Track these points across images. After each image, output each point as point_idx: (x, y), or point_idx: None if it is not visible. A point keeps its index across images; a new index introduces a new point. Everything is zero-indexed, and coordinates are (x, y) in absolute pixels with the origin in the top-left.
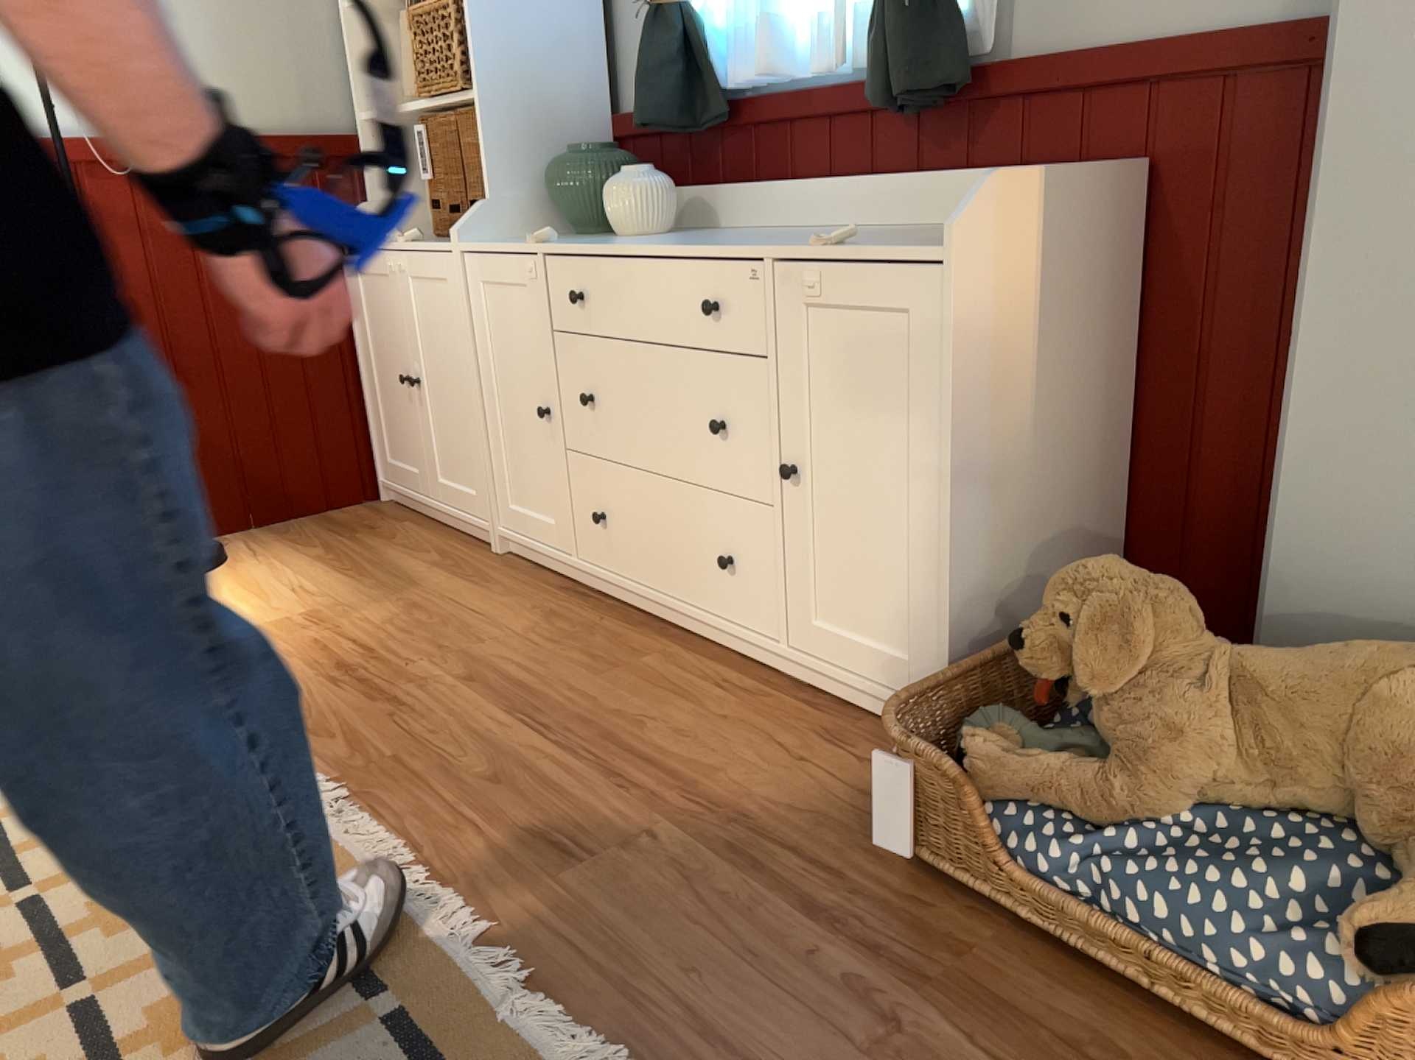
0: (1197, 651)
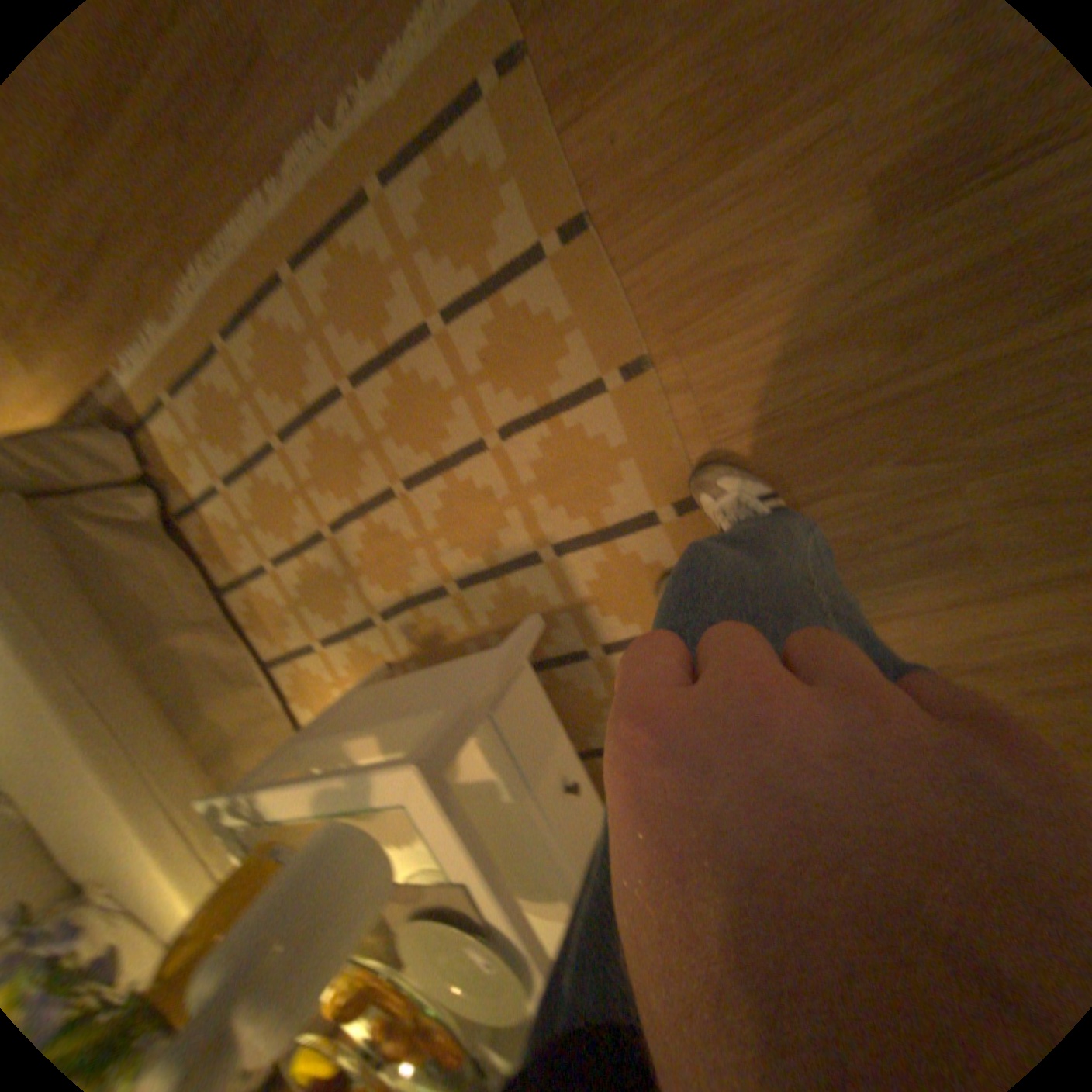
0: None
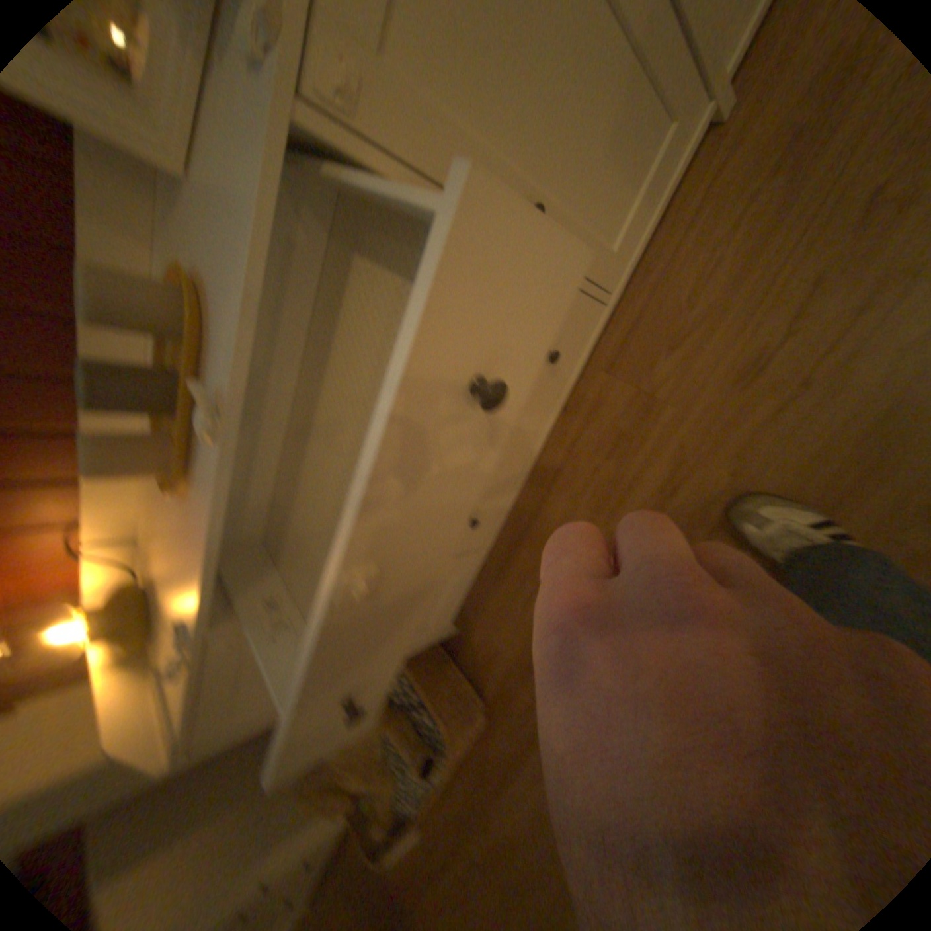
0: (327, 770)
